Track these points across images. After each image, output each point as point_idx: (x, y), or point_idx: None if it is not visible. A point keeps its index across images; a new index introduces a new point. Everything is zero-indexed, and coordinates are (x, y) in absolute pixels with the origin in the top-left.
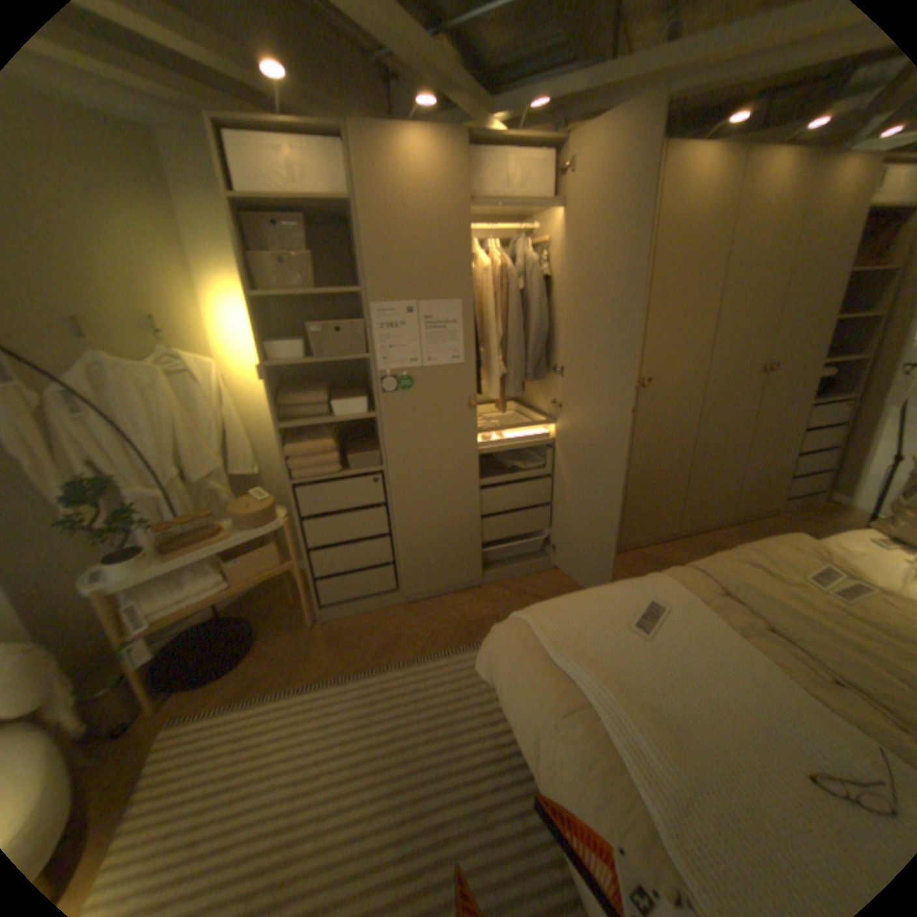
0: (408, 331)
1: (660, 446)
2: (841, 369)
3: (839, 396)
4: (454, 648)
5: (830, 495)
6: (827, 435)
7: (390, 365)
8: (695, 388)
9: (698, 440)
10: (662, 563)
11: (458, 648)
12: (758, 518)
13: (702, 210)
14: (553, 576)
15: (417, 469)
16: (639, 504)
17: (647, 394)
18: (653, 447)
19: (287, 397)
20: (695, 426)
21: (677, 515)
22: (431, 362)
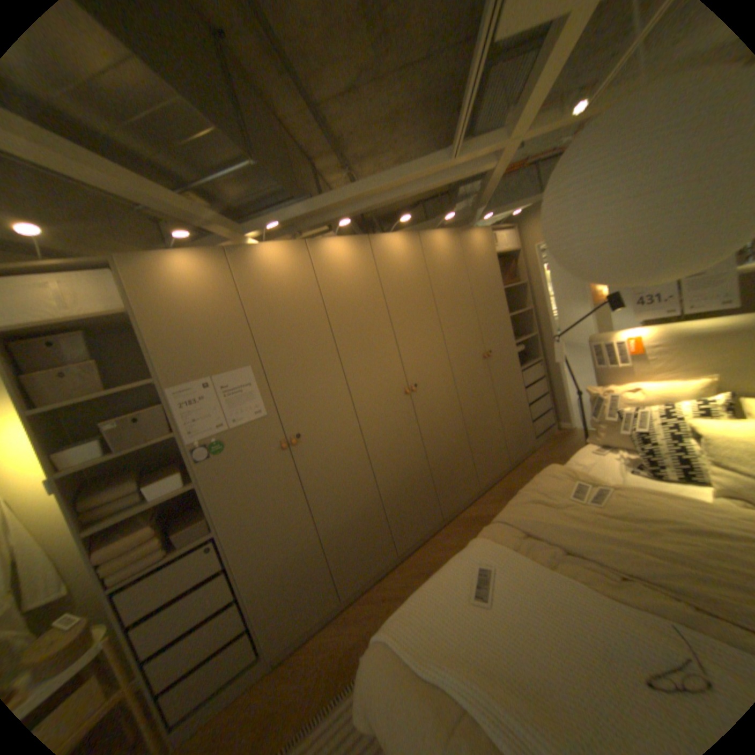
0: (207, 403)
1: (441, 429)
2: (526, 344)
3: (532, 360)
4: (332, 699)
5: (558, 425)
6: (538, 387)
7: (197, 437)
8: (447, 381)
9: (464, 416)
10: (479, 521)
11: (335, 697)
12: (525, 457)
13: (405, 271)
14: (402, 571)
15: (248, 522)
16: (444, 479)
17: (417, 395)
18: (437, 432)
19: (88, 500)
20: (458, 407)
21: (473, 477)
22: (236, 422)
